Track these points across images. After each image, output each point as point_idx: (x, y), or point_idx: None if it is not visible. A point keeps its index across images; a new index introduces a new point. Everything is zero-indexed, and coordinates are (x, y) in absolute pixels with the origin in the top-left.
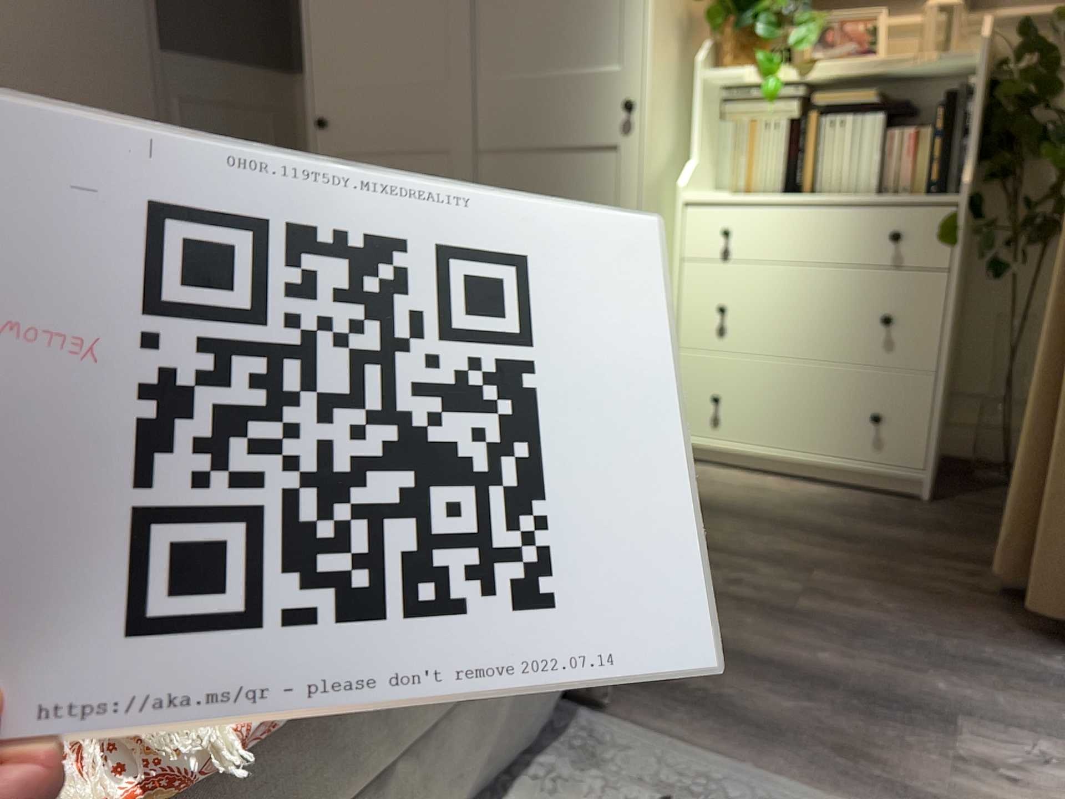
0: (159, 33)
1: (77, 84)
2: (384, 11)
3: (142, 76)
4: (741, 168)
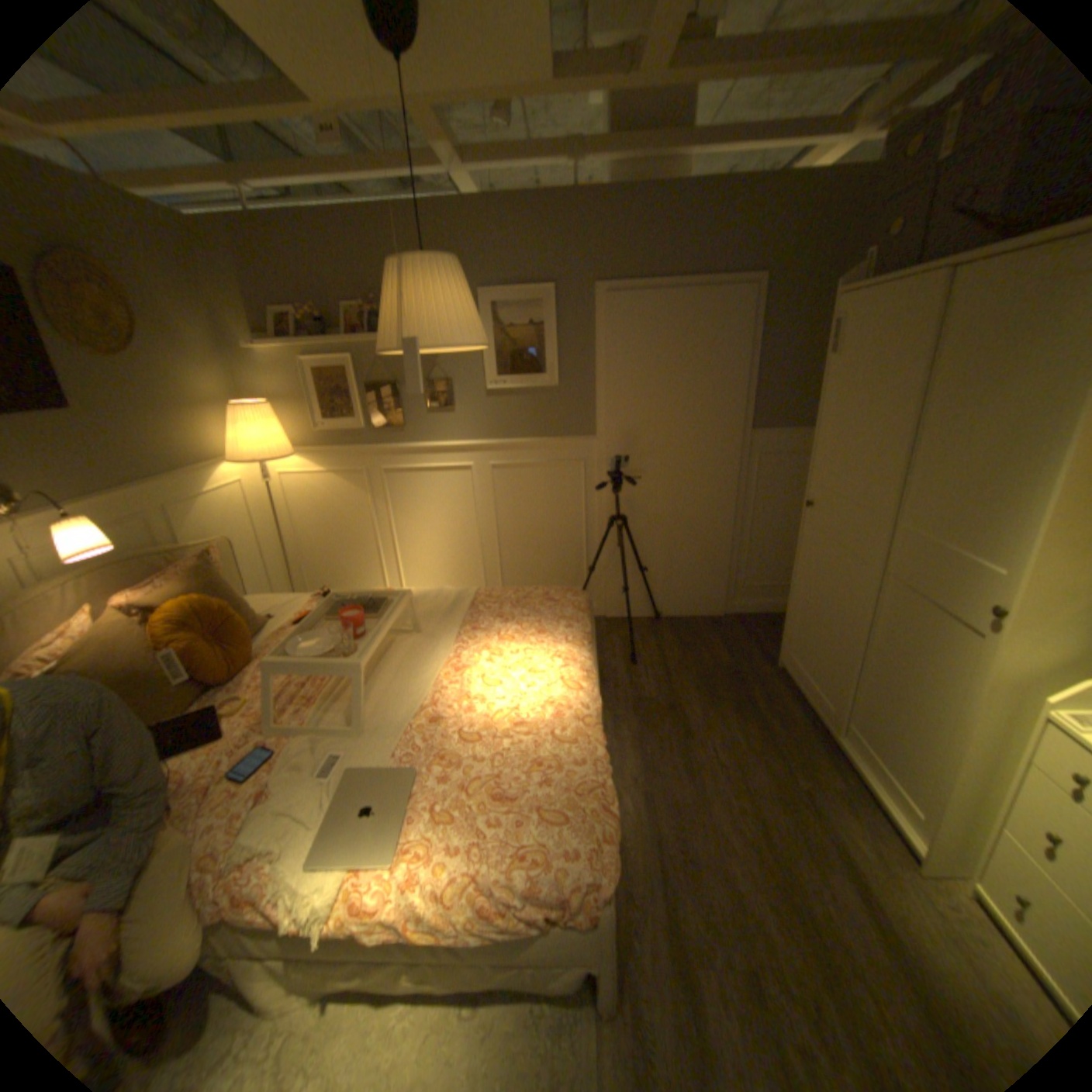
0: (752, 422)
1: (693, 459)
2: (856, 449)
3: (733, 449)
4: None
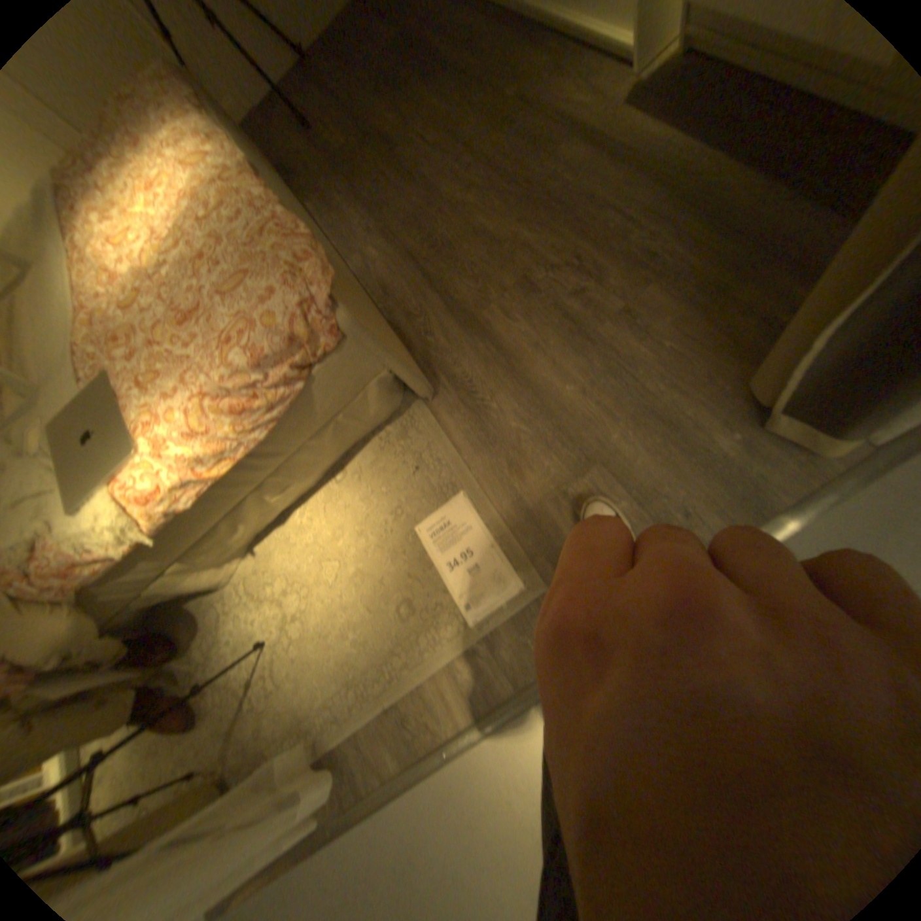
0: None
1: None
2: None
3: None
4: None
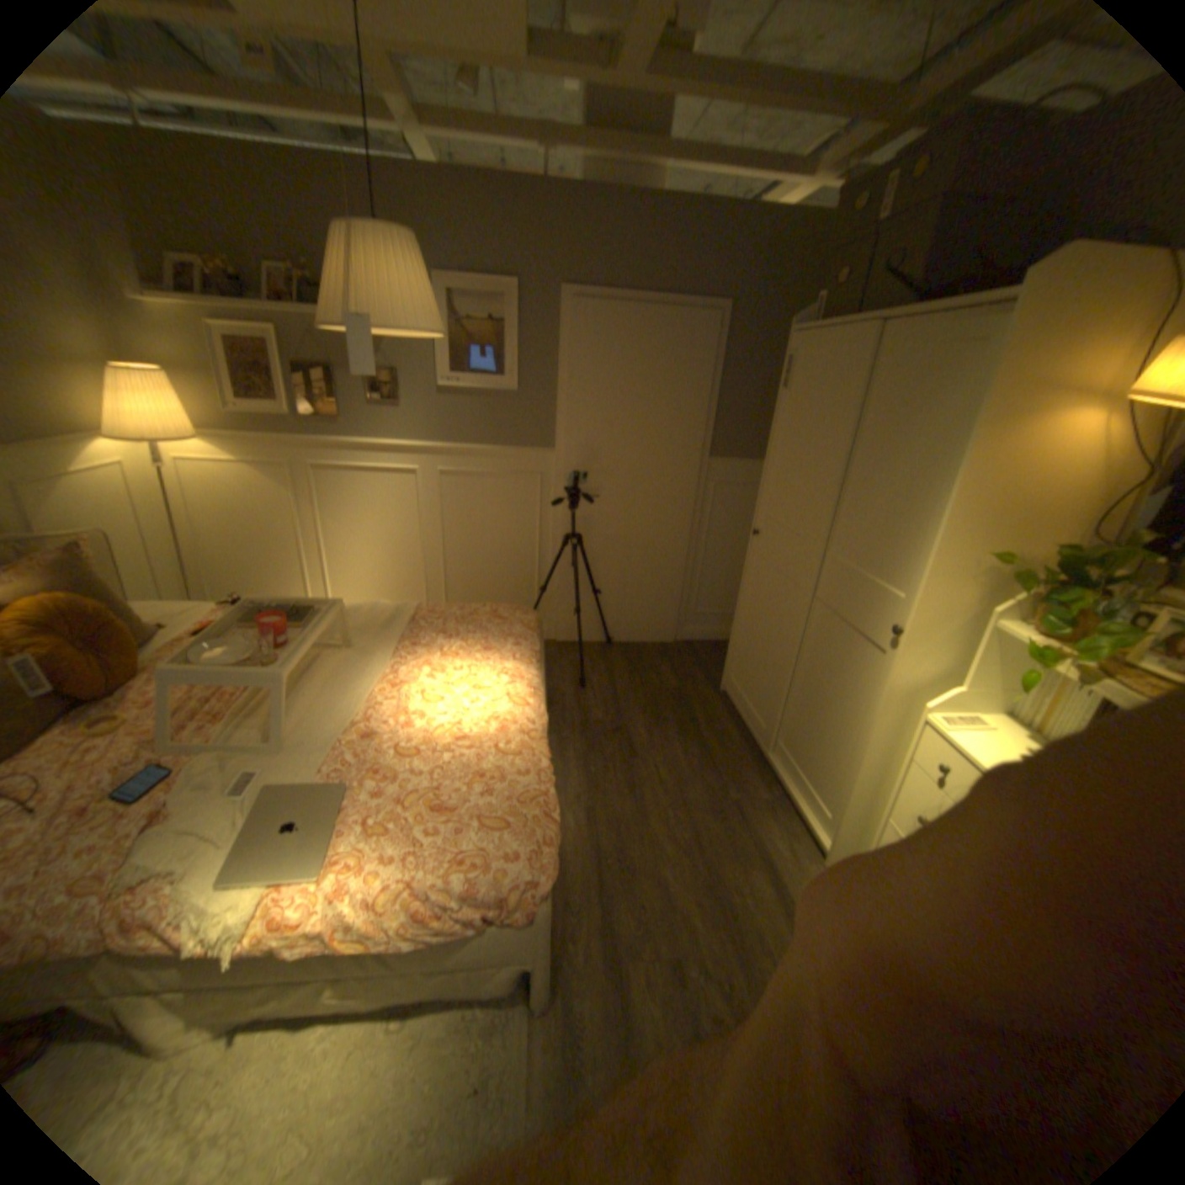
0: (711, 450)
1: (653, 482)
2: (799, 482)
3: (691, 475)
4: (1045, 708)
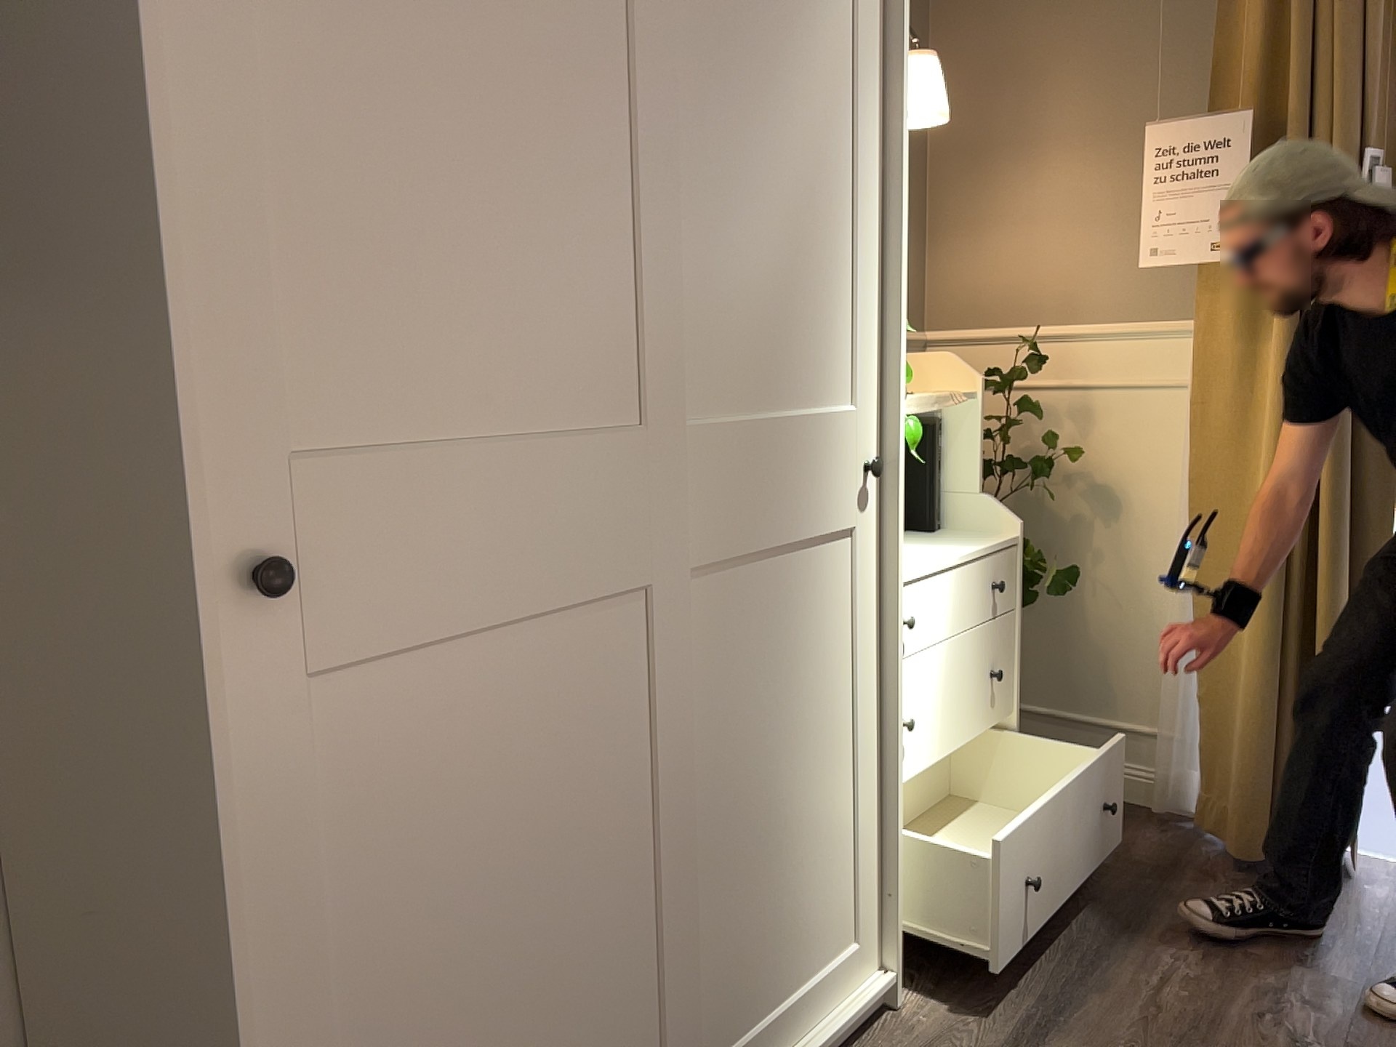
0: None
1: None
2: (485, 221)
3: None
4: None
